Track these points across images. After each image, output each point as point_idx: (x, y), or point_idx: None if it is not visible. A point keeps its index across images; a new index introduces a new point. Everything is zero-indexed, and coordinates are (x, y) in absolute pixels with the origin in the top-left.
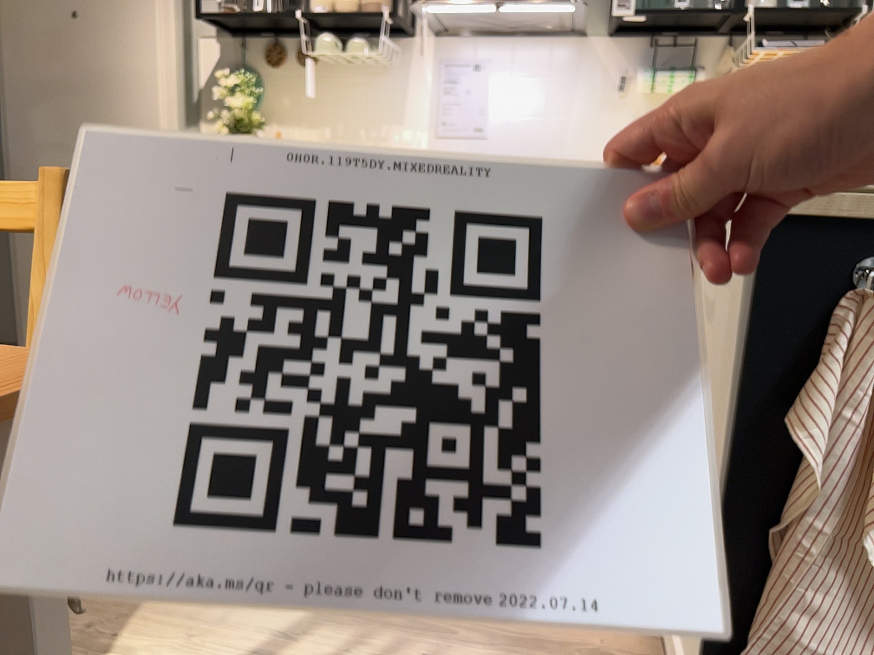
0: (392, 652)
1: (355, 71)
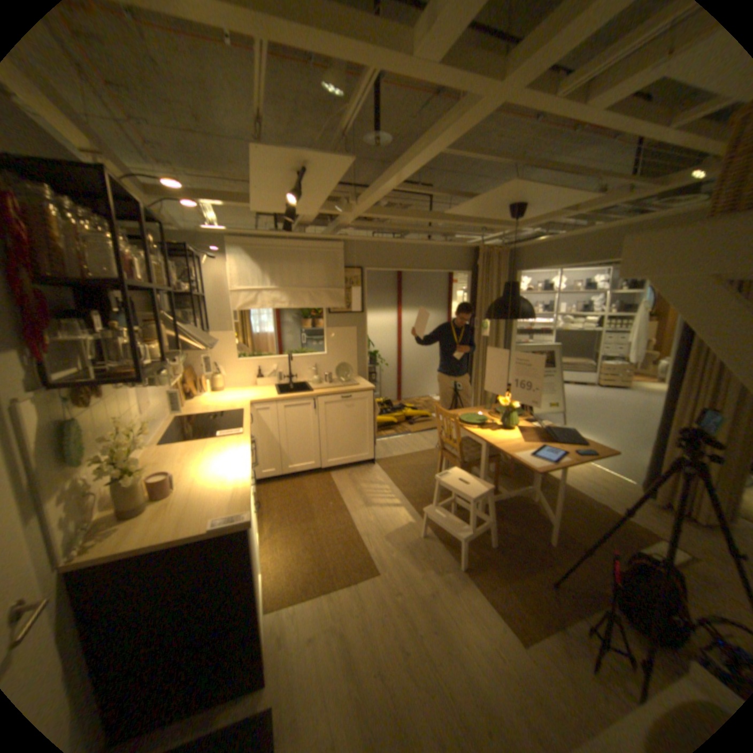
0: (368, 495)
1: (108, 389)
